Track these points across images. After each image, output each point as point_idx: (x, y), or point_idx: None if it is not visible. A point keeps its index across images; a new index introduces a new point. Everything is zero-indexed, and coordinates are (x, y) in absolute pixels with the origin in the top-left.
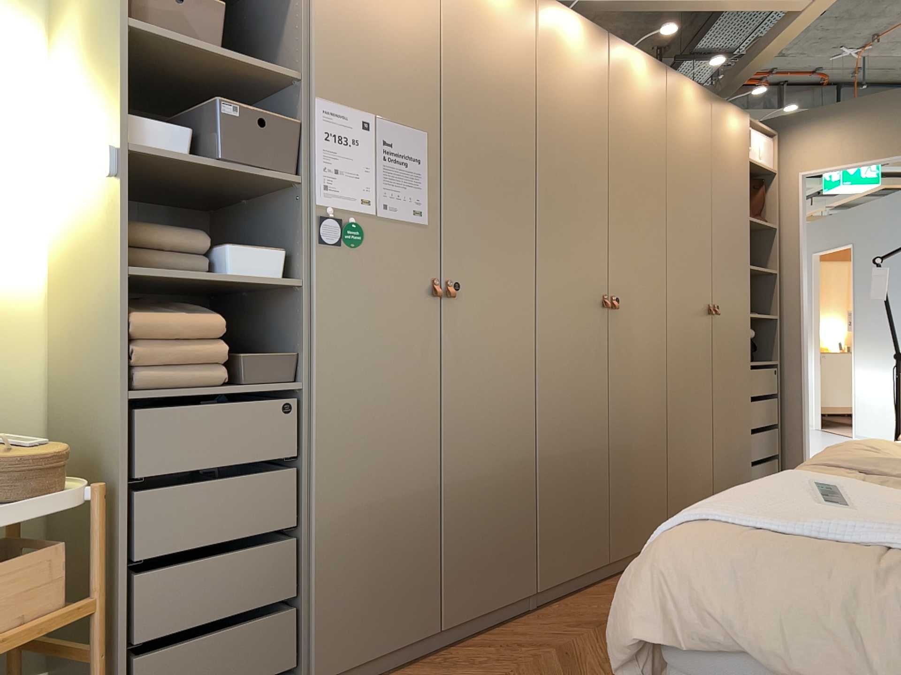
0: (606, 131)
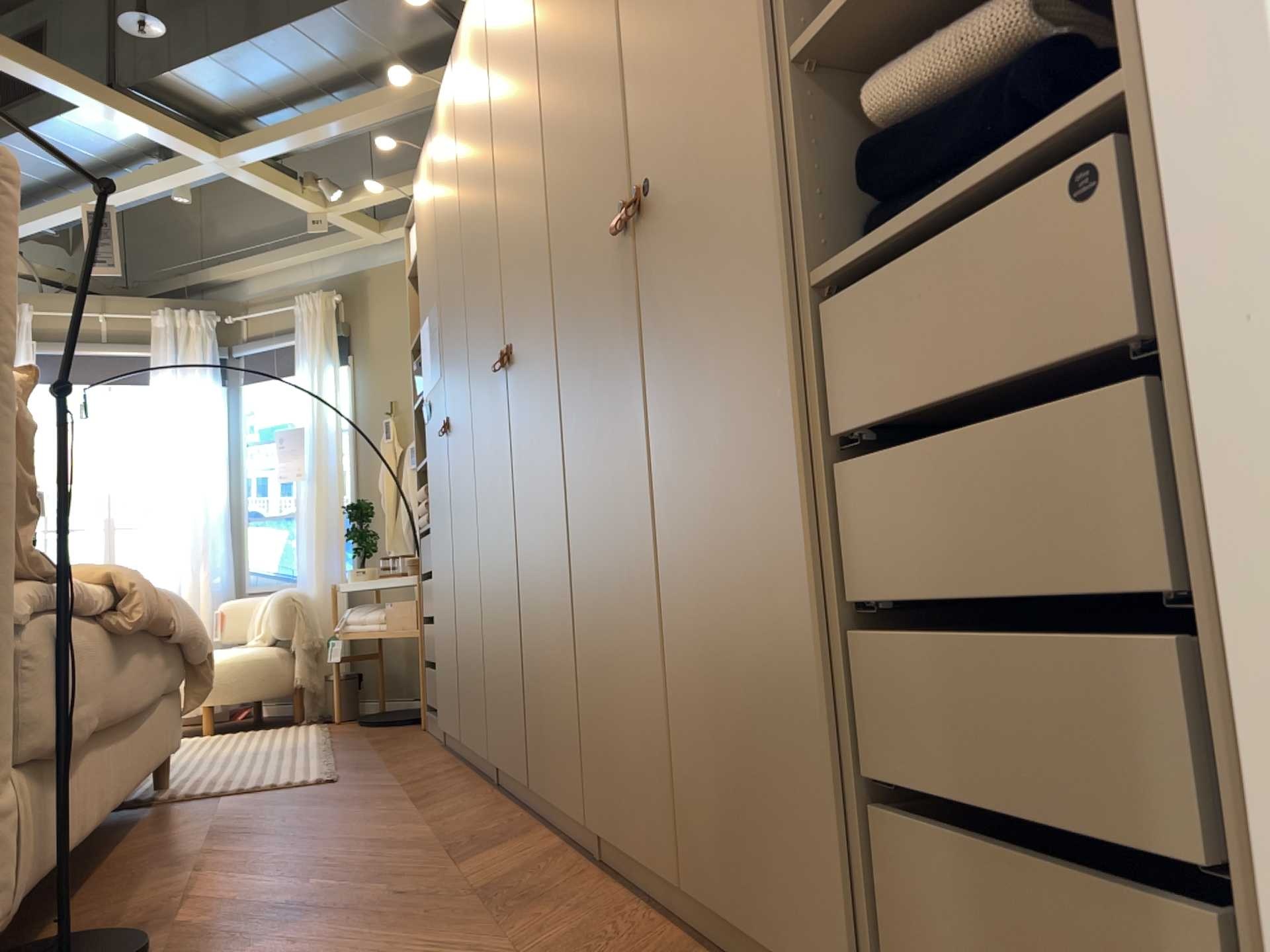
0: (492, 119)
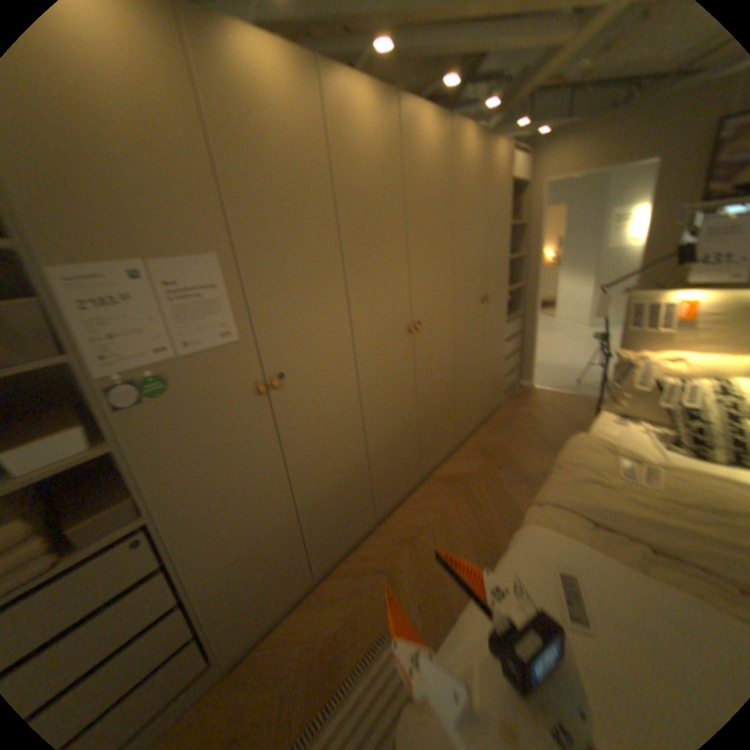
0: (401, 194)
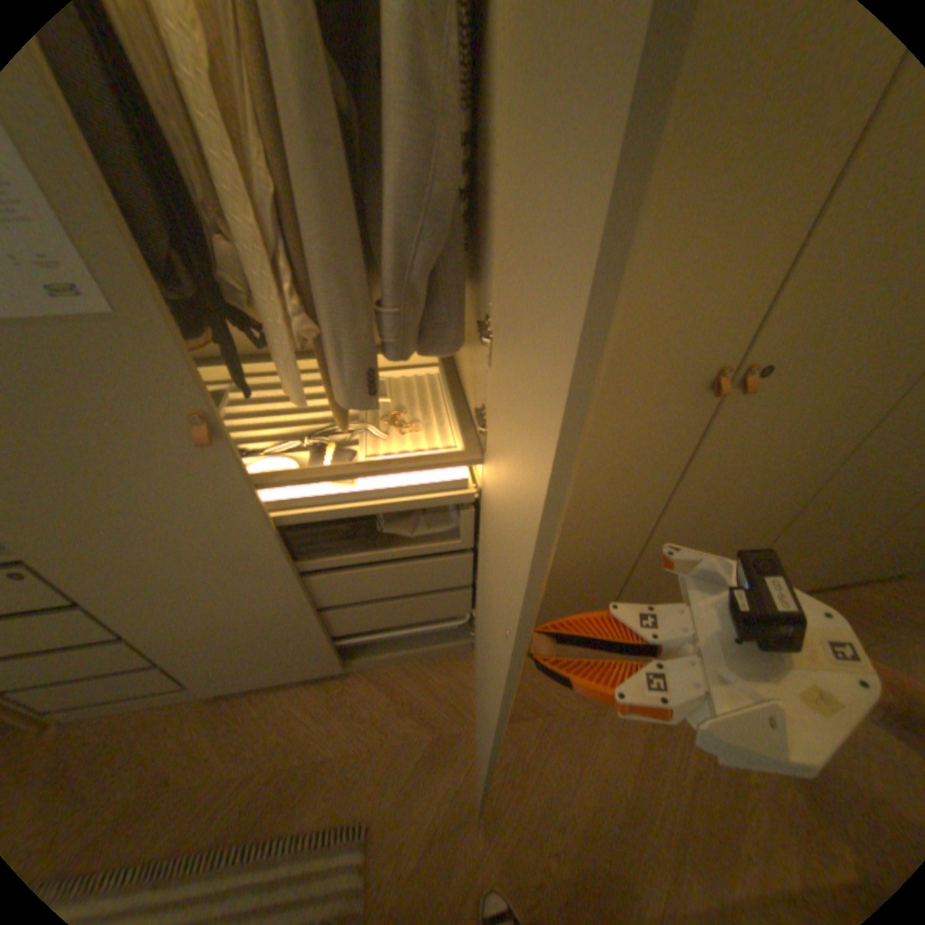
0: None
